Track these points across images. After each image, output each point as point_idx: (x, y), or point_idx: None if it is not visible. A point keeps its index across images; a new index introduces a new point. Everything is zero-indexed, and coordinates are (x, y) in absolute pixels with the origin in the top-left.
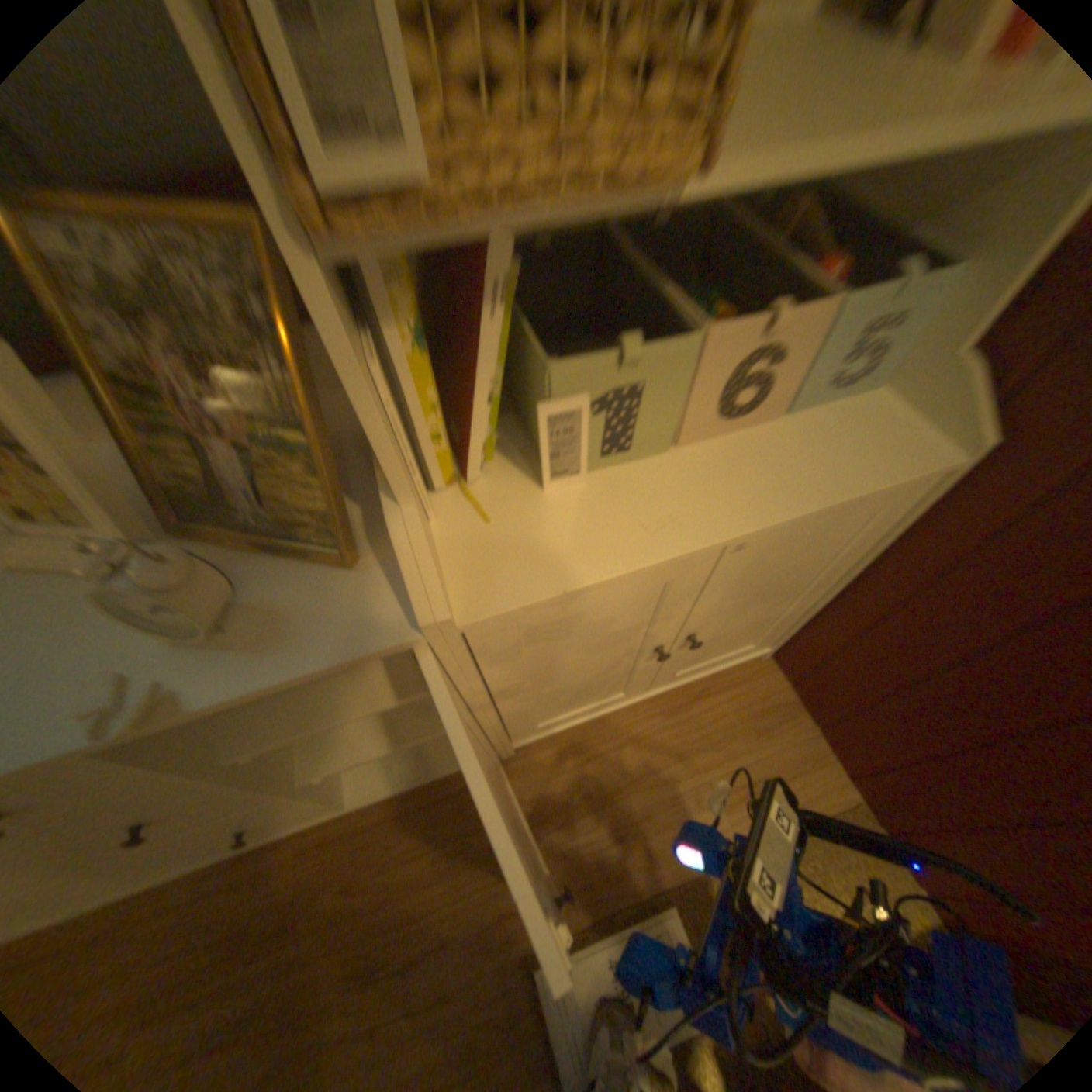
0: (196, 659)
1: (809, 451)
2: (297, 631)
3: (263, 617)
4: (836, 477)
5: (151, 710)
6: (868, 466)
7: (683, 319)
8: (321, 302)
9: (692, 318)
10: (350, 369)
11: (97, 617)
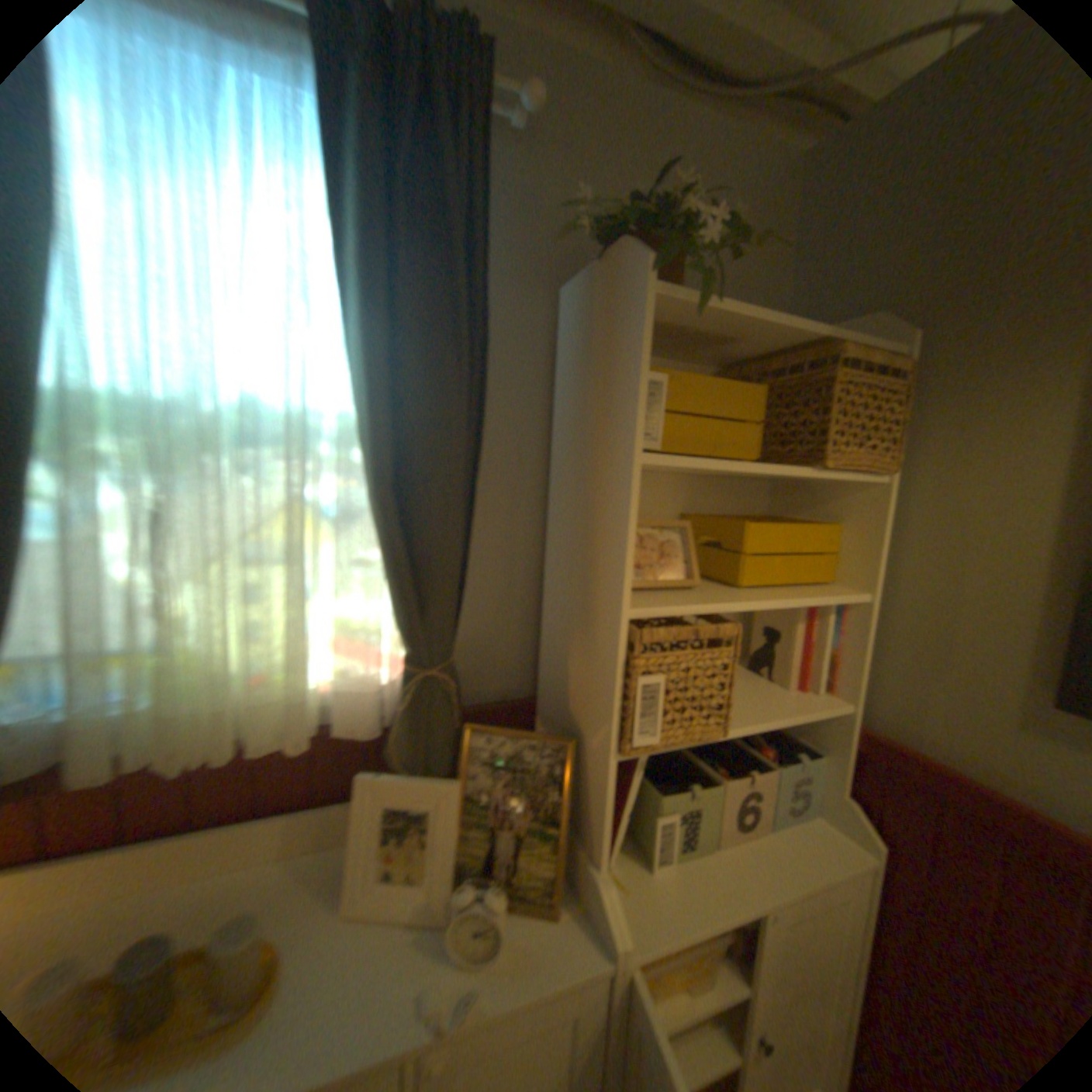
0: (482, 981)
1: (793, 856)
2: (536, 964)
3: (512, 955)
4: (812, 872)
5: (476, 1007)
6: (827, 866)
7: (712, 779)
8: (607, 774)
9: (716, 779)
10: (605, 798)
11: (407, 955)
